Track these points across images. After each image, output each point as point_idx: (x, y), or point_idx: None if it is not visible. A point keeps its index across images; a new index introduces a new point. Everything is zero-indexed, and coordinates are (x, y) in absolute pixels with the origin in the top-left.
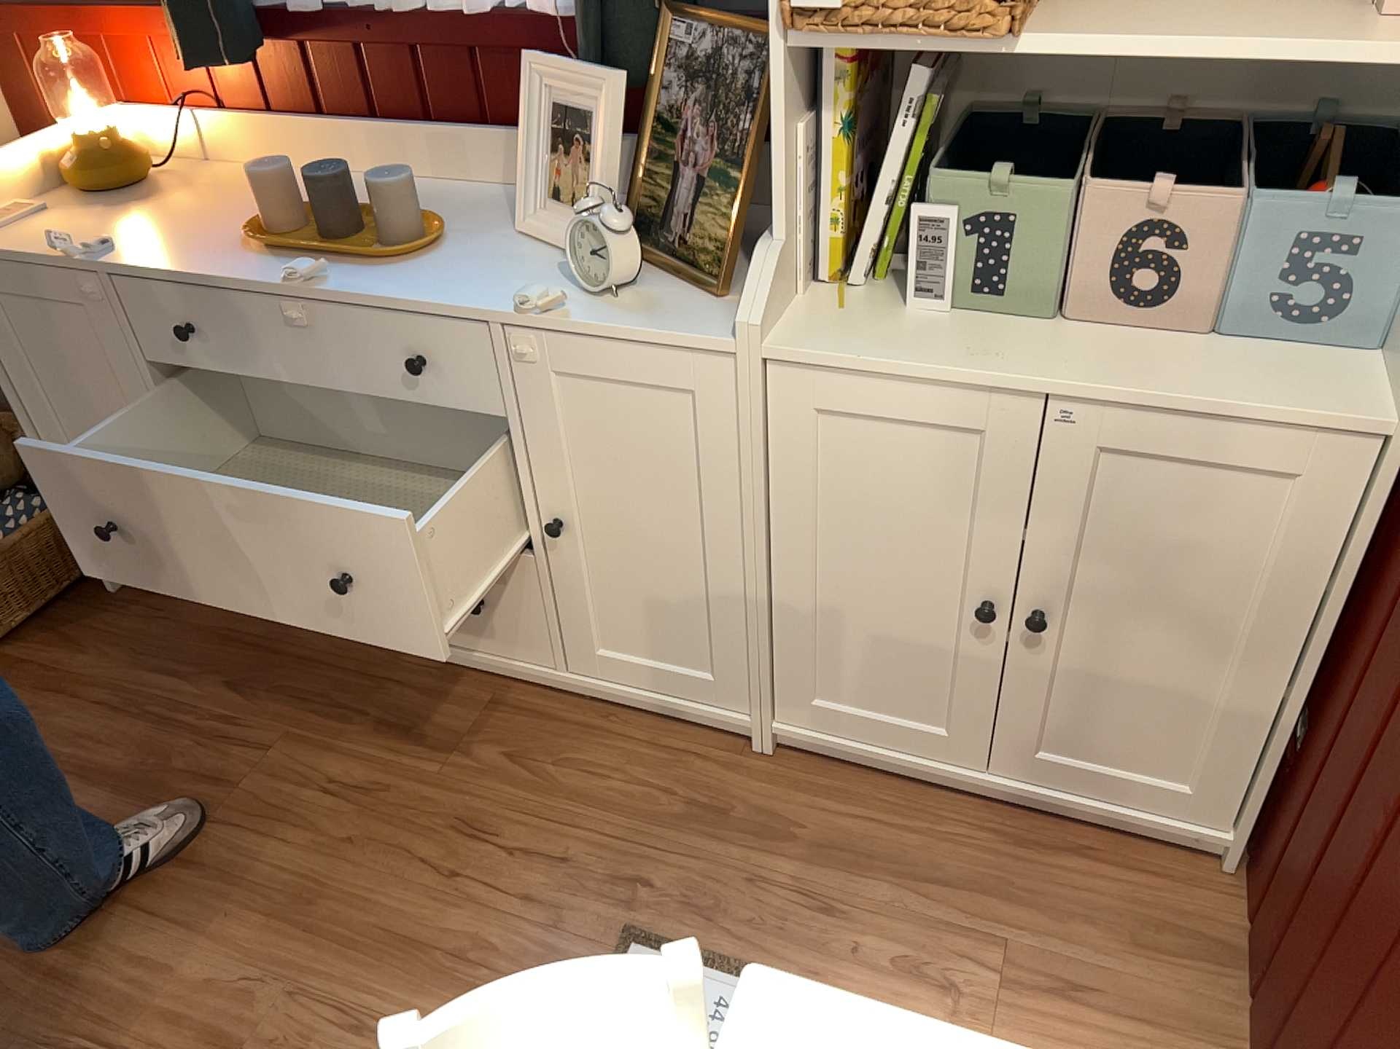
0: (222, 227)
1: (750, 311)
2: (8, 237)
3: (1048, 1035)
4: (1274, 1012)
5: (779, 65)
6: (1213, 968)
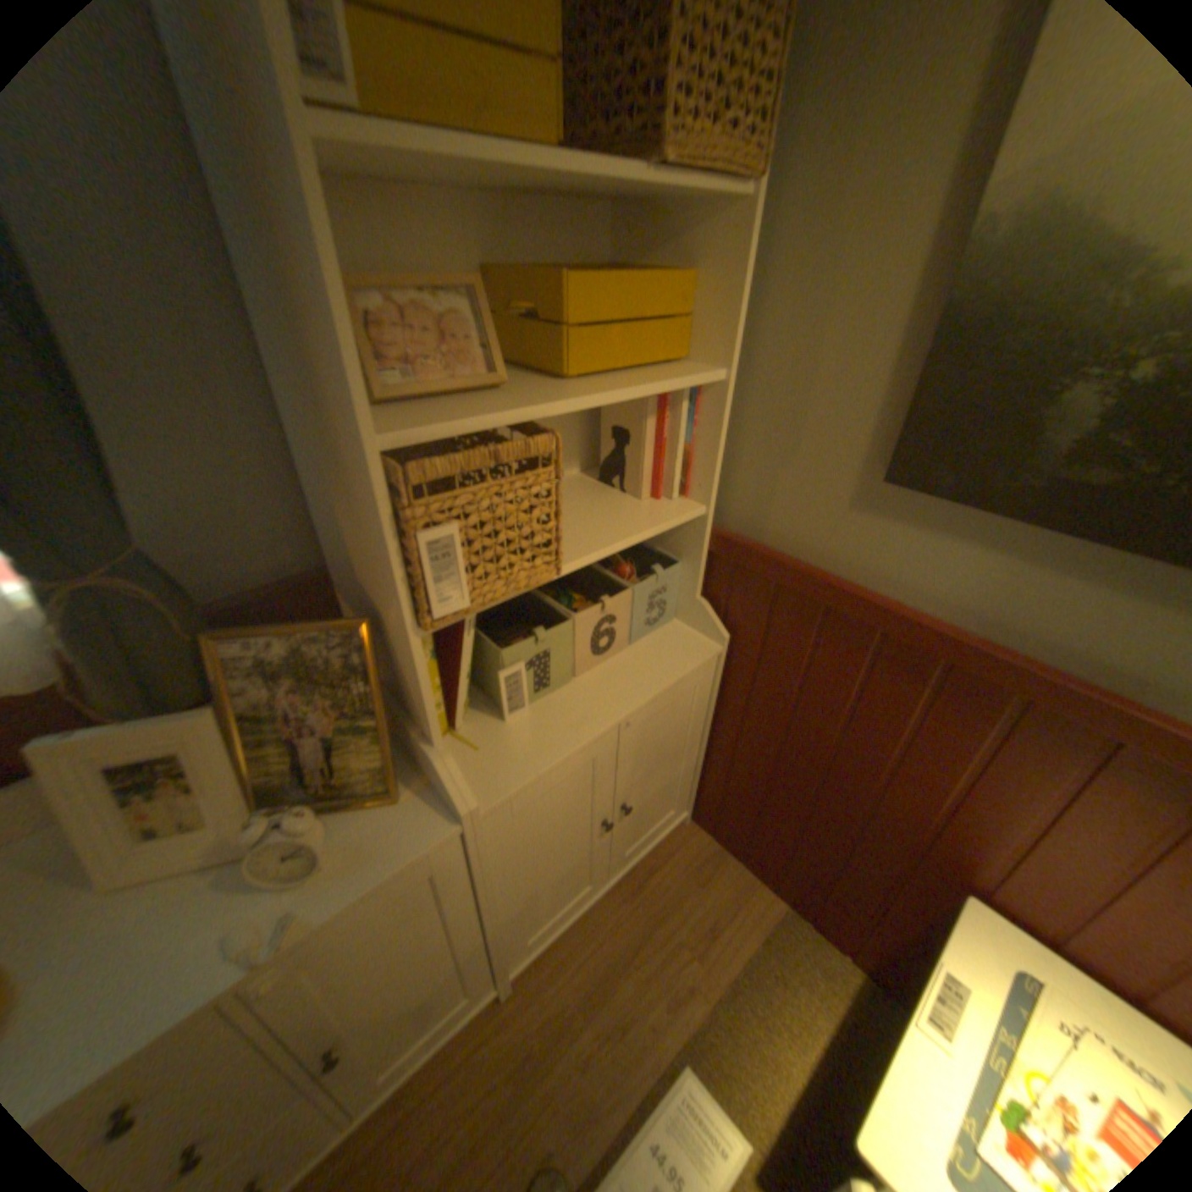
0: None
1: (462, 805)
2: None
3: (729, 963)
4: (767, 867)
5: (413, 652)
6: (724, 869)
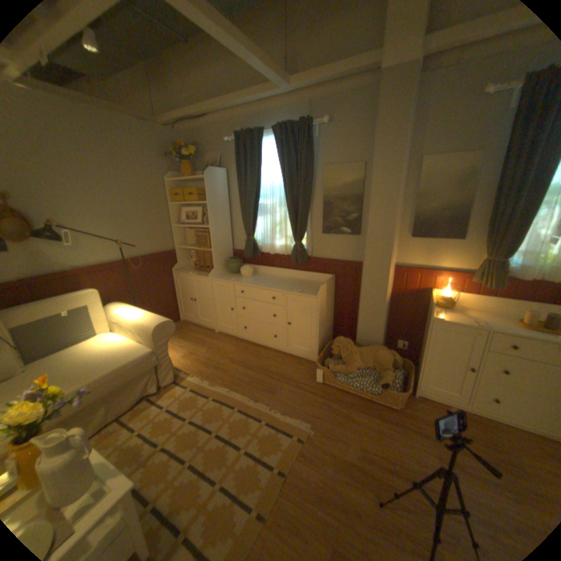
0: (503, 323)
1: None
2: (448, 319)
3: None
4: None
5: None
6: None
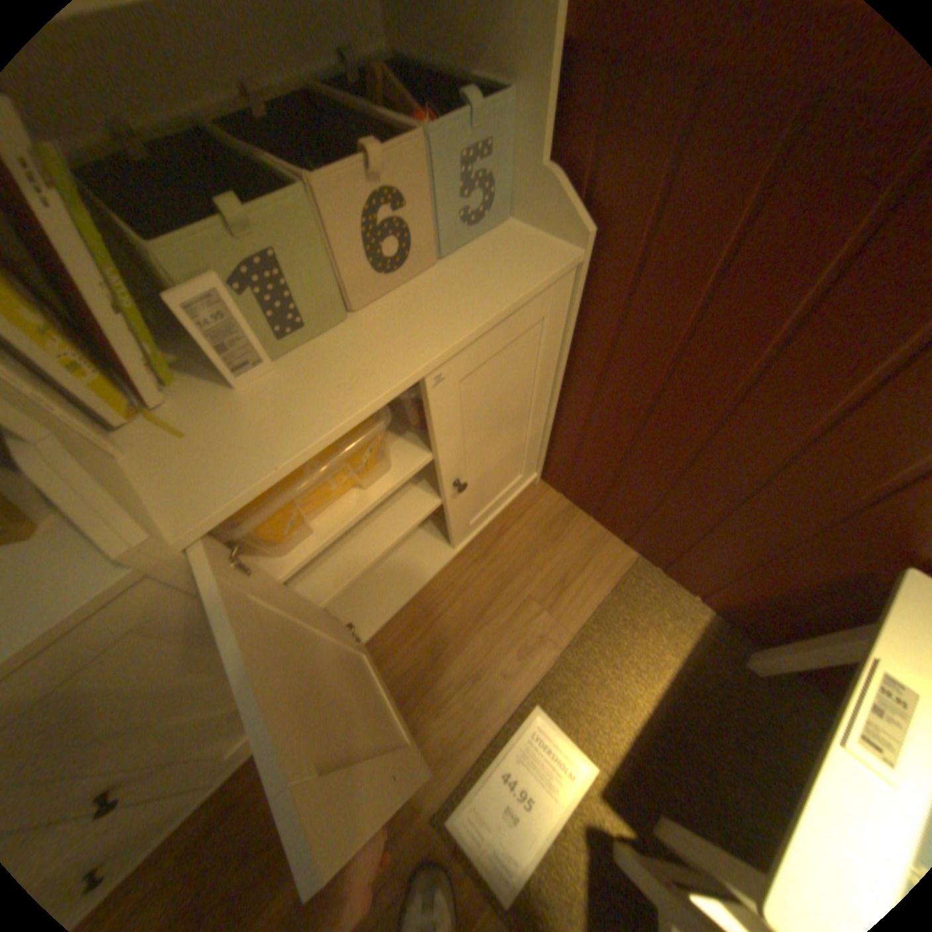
0: None
1: (115, 539)
2: None
3: (578, 611)
4: (619, 521)
5: None
6: (573, 523)
